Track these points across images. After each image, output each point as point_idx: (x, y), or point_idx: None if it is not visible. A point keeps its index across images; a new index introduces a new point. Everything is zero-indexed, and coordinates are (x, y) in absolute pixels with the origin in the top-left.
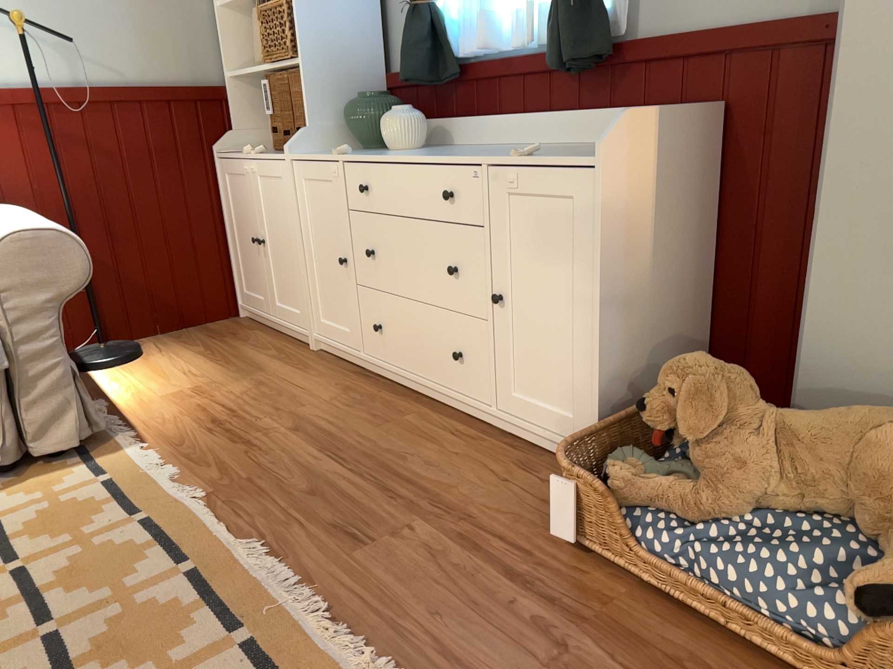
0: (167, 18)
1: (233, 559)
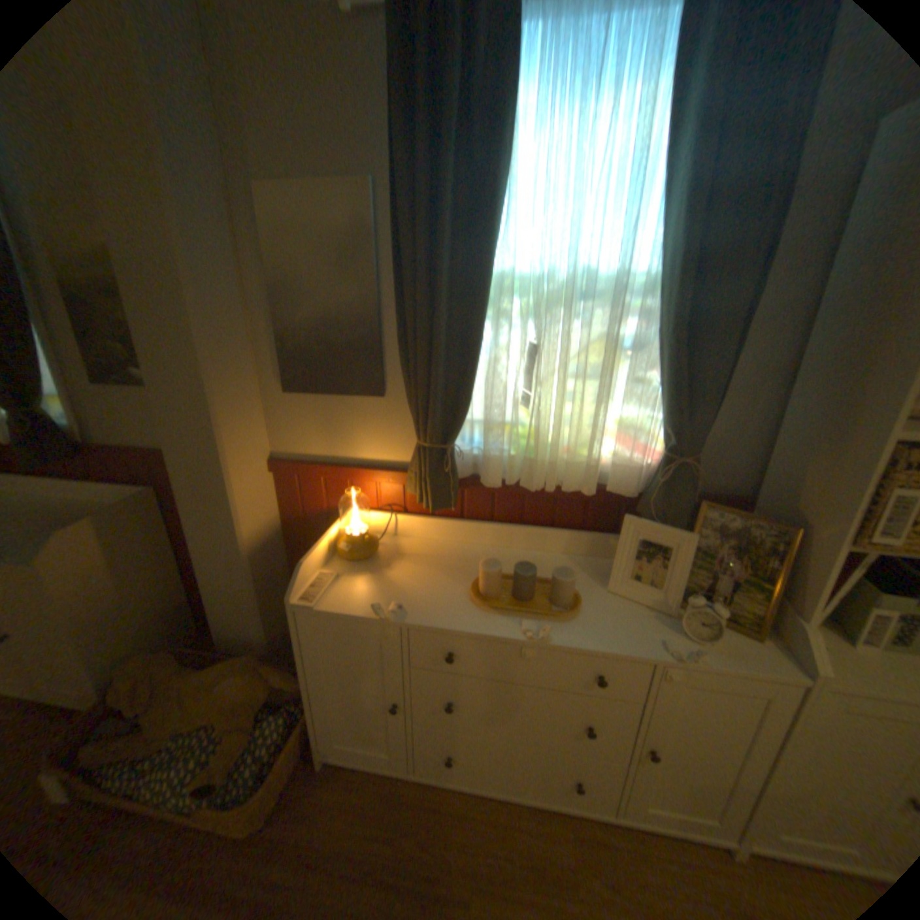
0: None
1: None
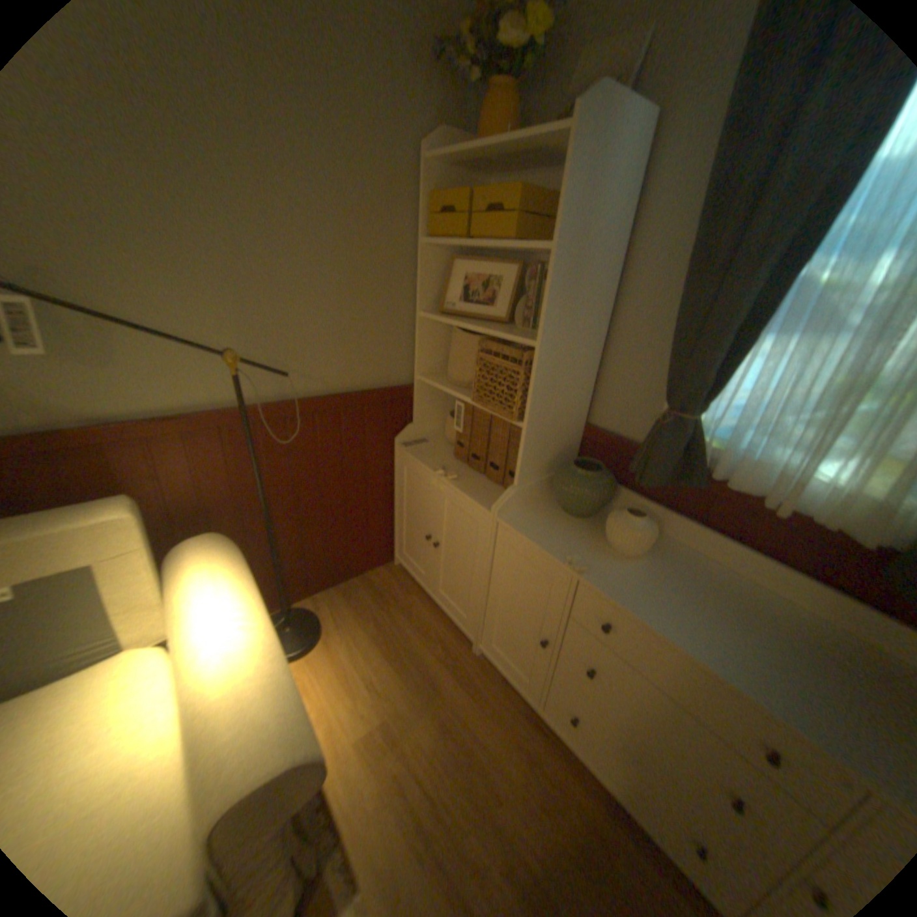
0: (372, 324)
1: None
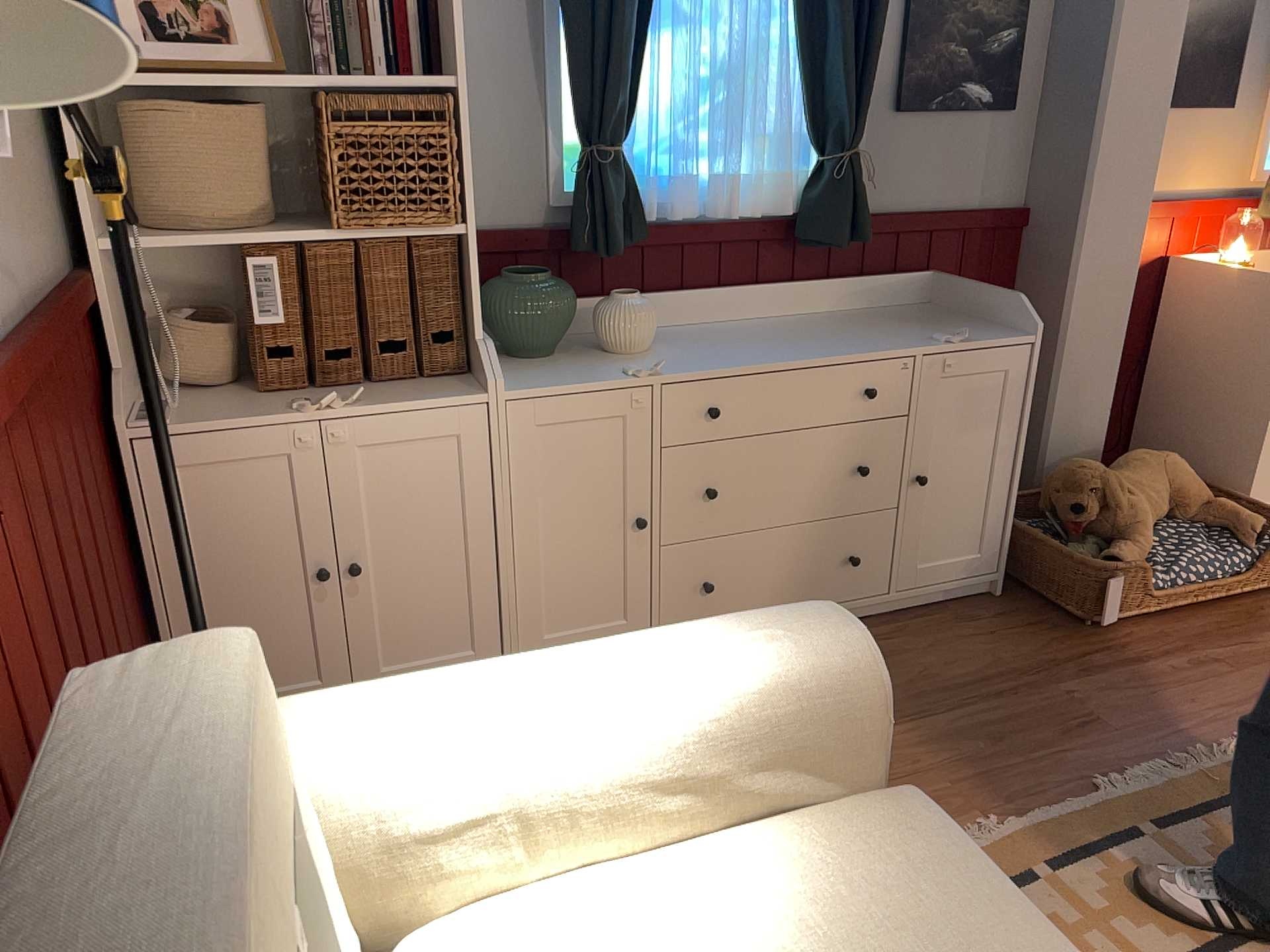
0: (11, 114)
1: (1131, 796)
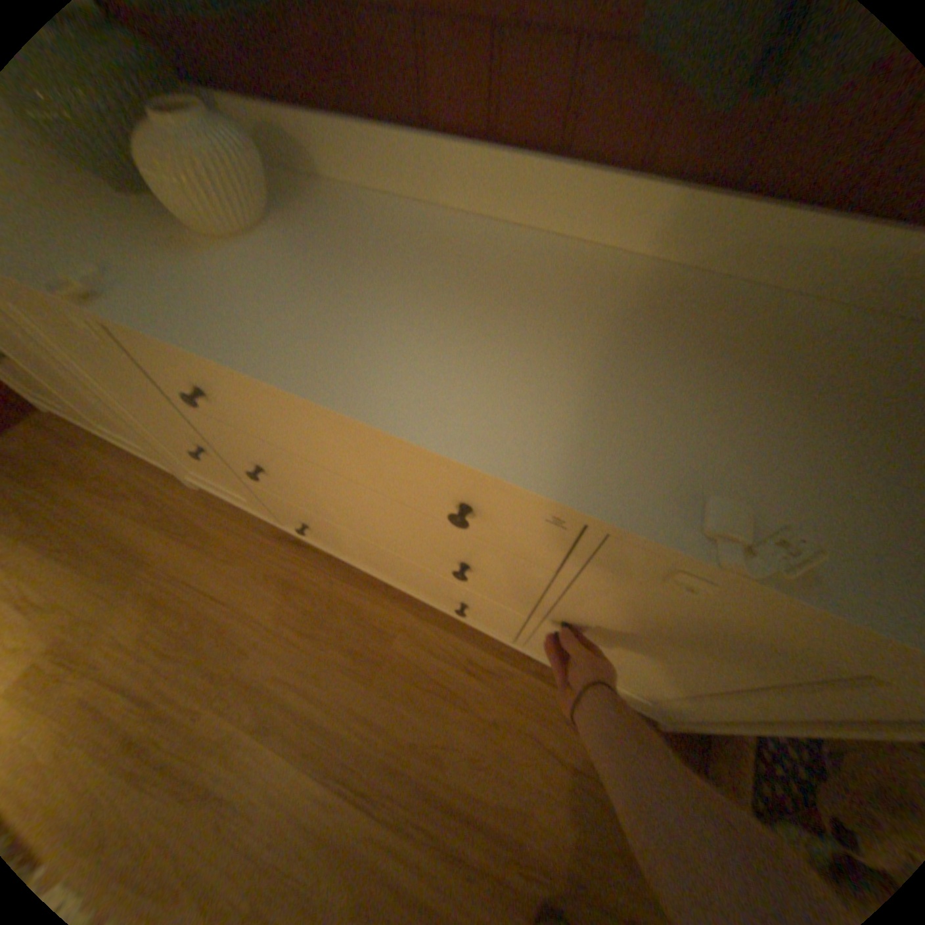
0: None
1: None
